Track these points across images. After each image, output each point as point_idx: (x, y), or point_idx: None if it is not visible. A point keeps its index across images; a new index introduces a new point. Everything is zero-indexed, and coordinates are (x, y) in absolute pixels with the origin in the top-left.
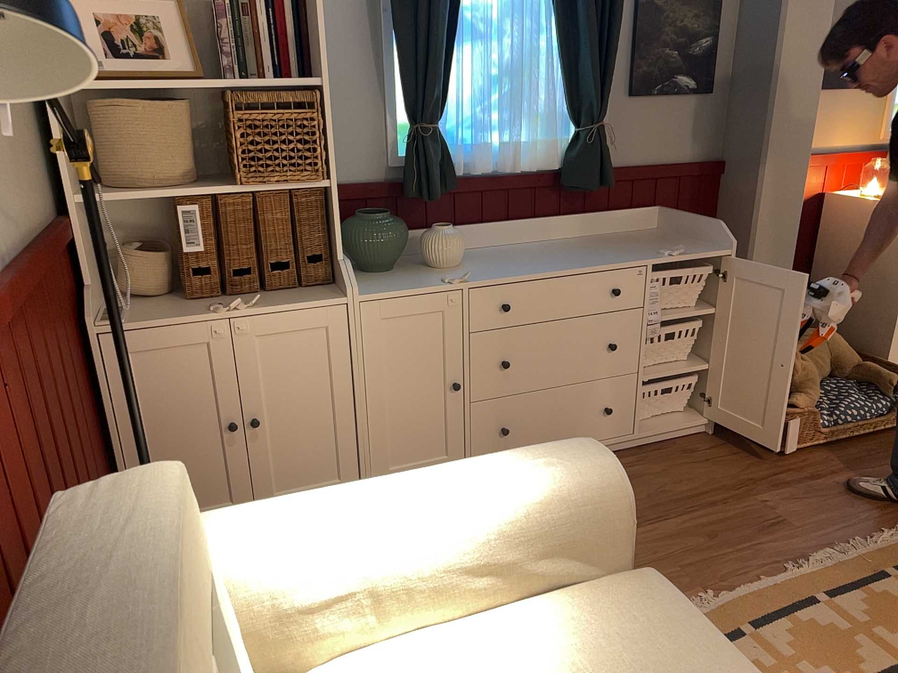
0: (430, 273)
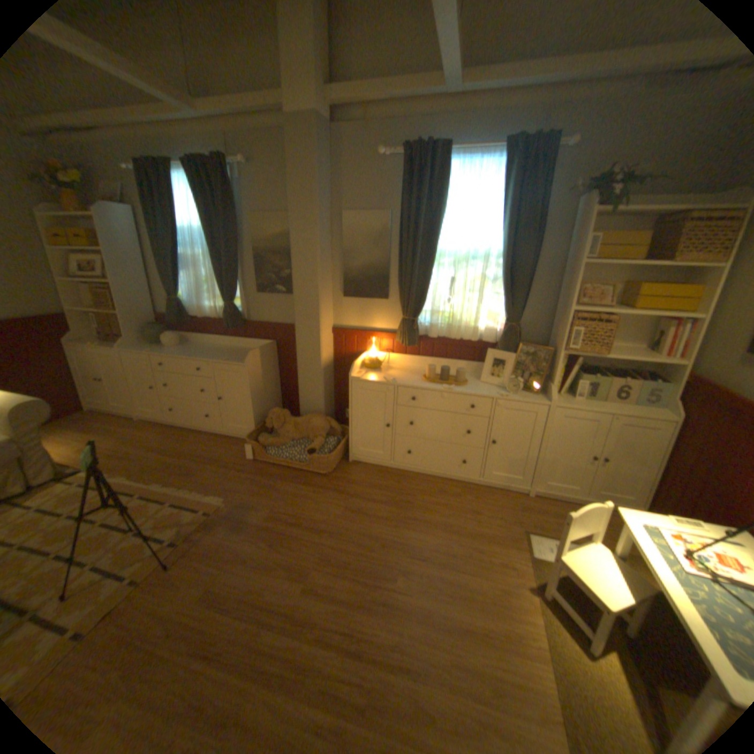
0: (155, 348)
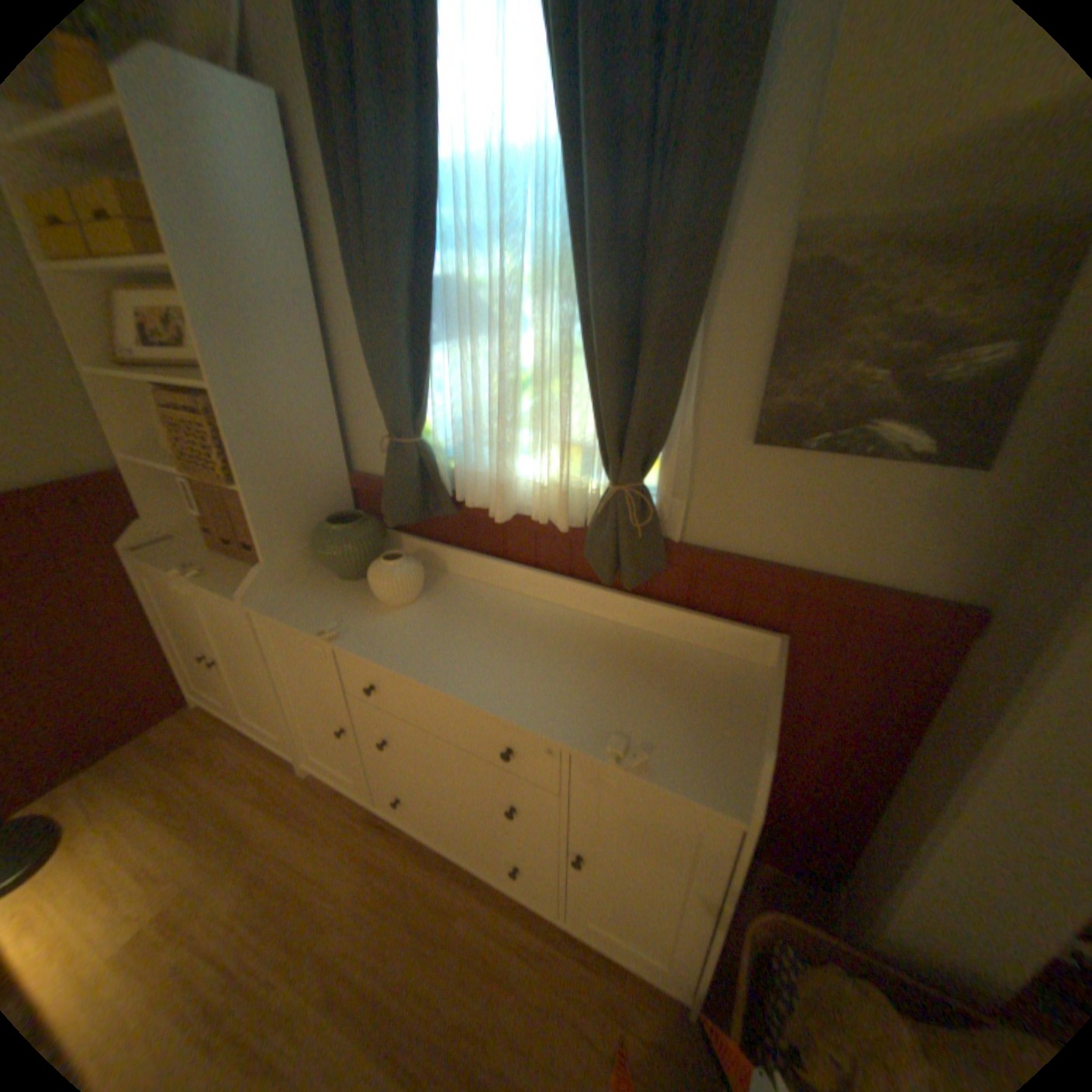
0: (356, 604)
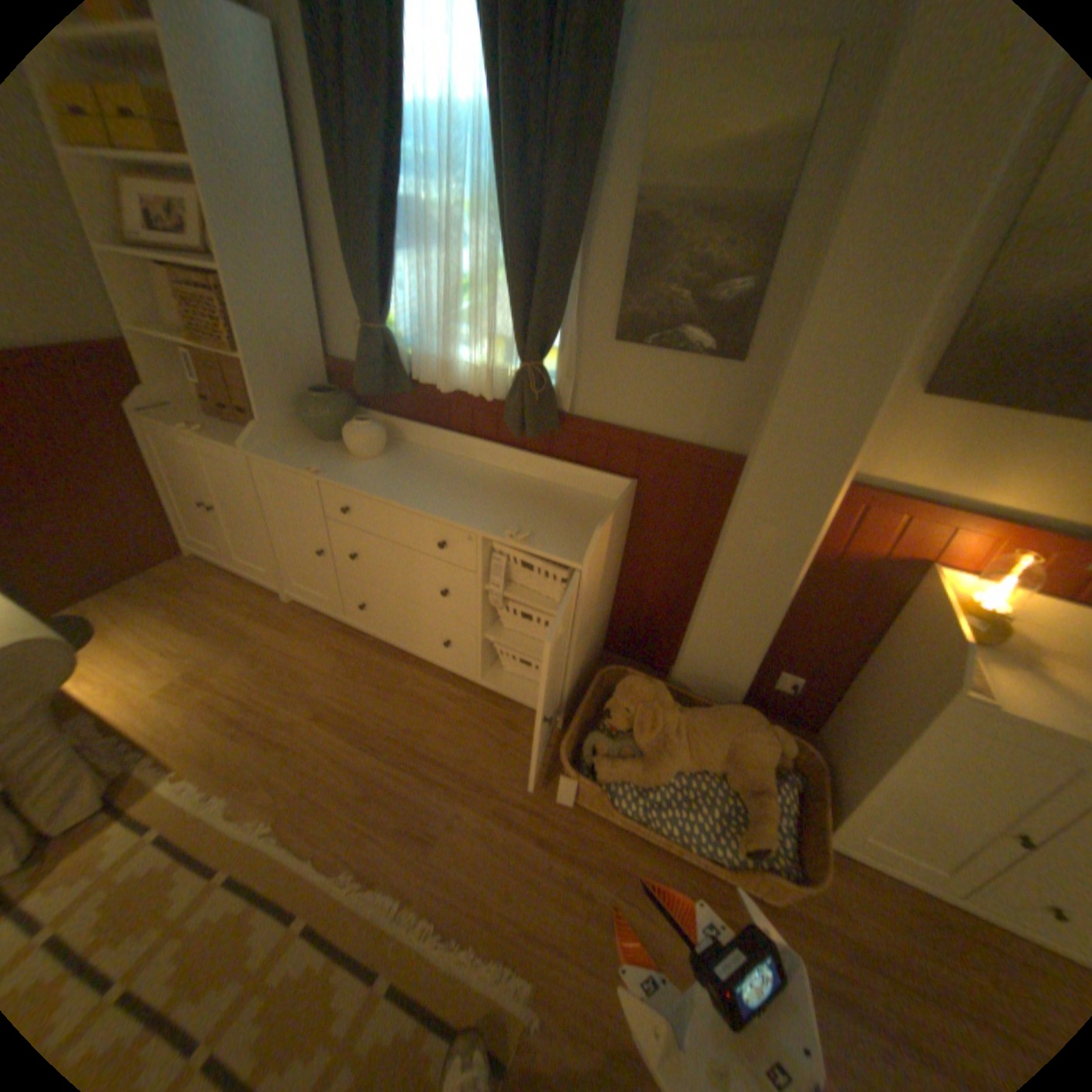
0: (334, 456)
